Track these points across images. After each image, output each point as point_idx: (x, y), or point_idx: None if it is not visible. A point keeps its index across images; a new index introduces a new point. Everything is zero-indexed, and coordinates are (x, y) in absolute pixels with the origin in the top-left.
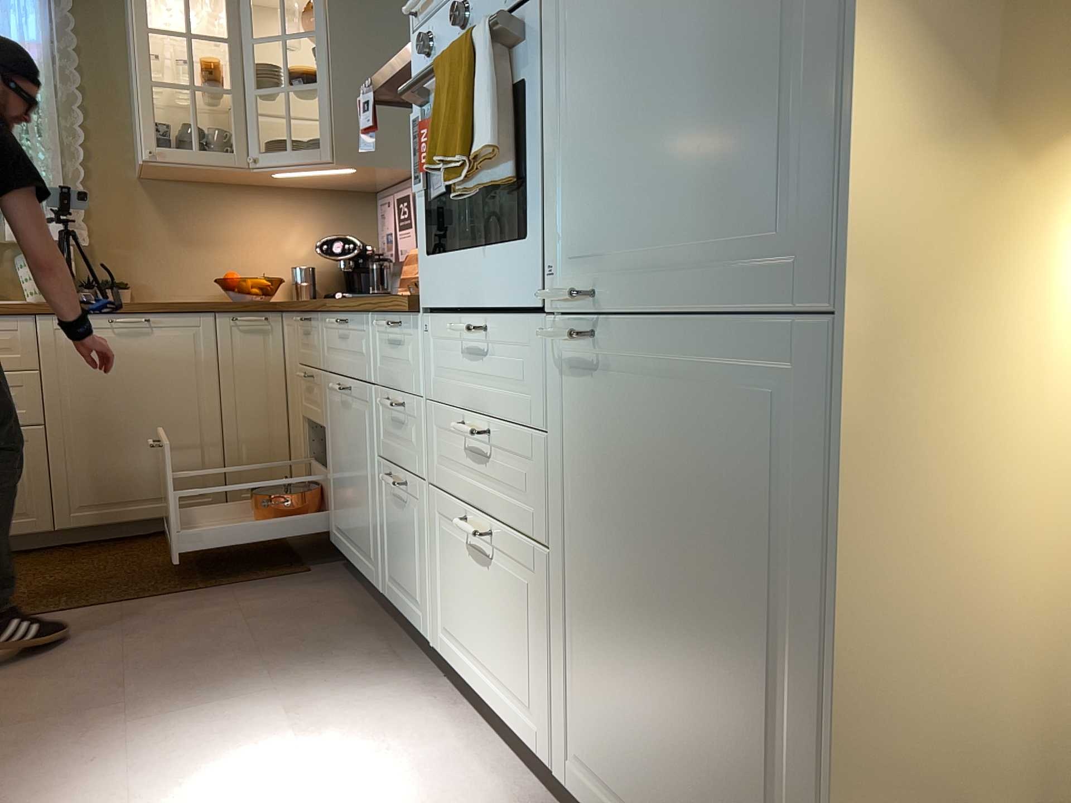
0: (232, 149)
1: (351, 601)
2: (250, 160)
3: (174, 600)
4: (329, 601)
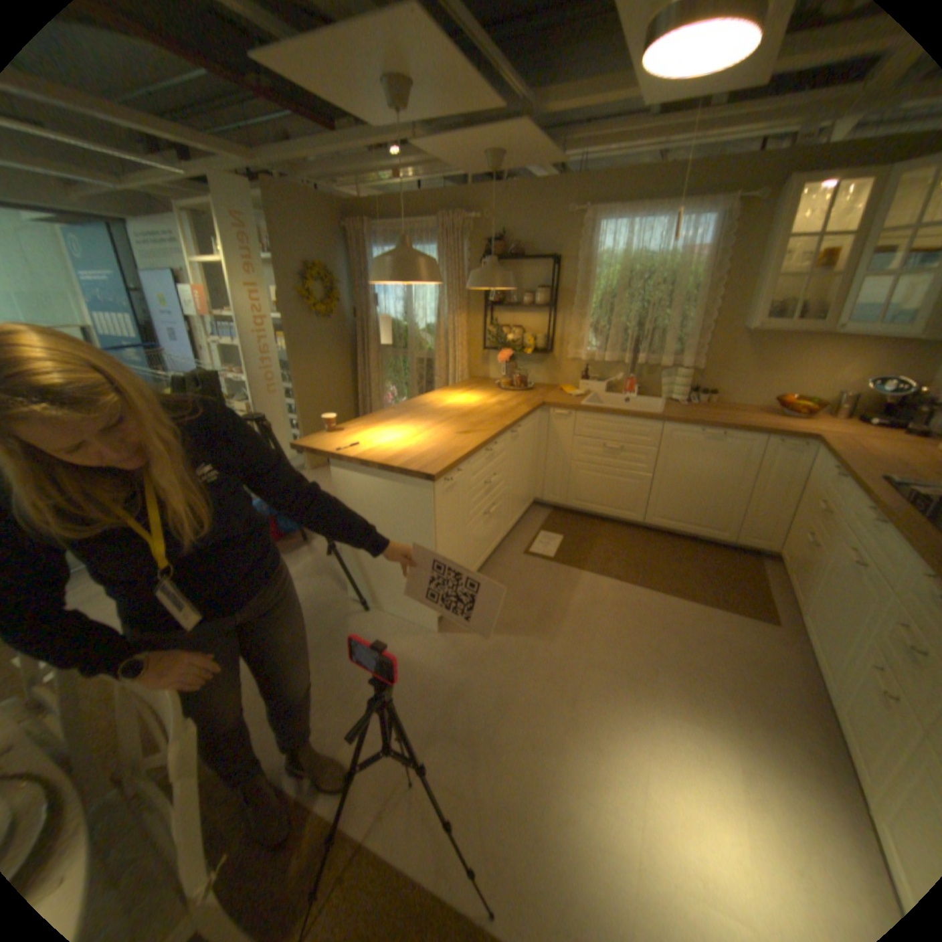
0: (824, 317)
1: (805, 679)
2: (837, 325)
3: (692, 607)
4: (788, 668)
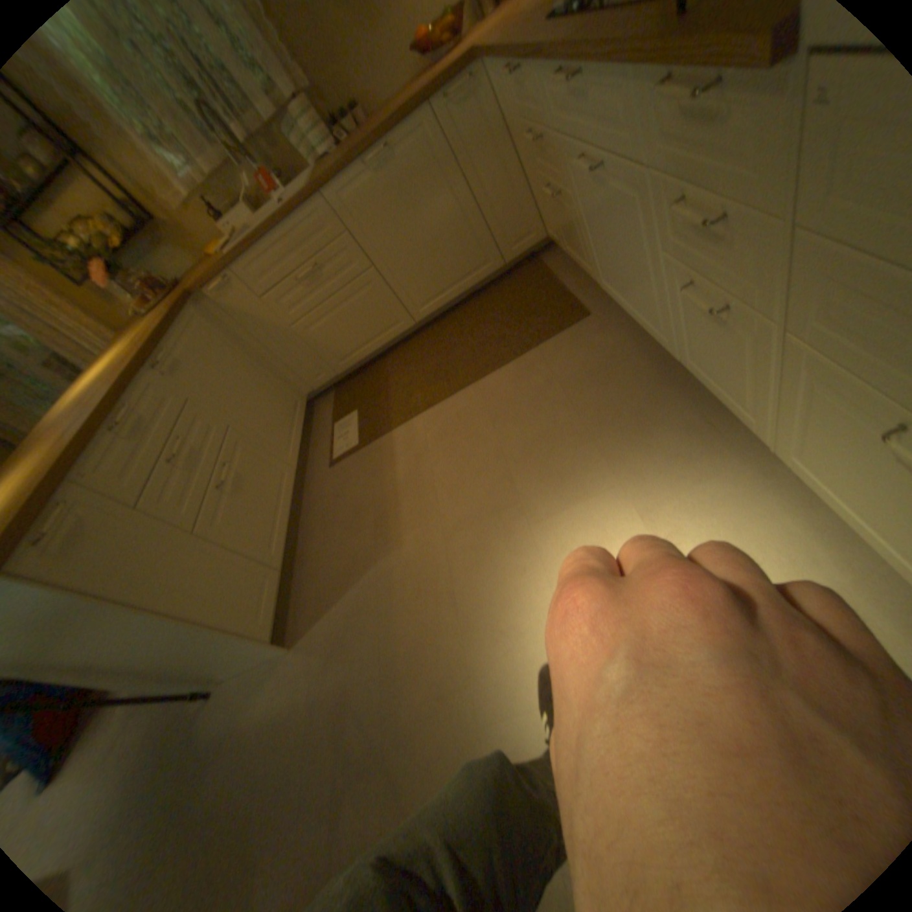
0: None
1: (640, 346)
2: None
3: (507, 369)
4: (620, 350)
